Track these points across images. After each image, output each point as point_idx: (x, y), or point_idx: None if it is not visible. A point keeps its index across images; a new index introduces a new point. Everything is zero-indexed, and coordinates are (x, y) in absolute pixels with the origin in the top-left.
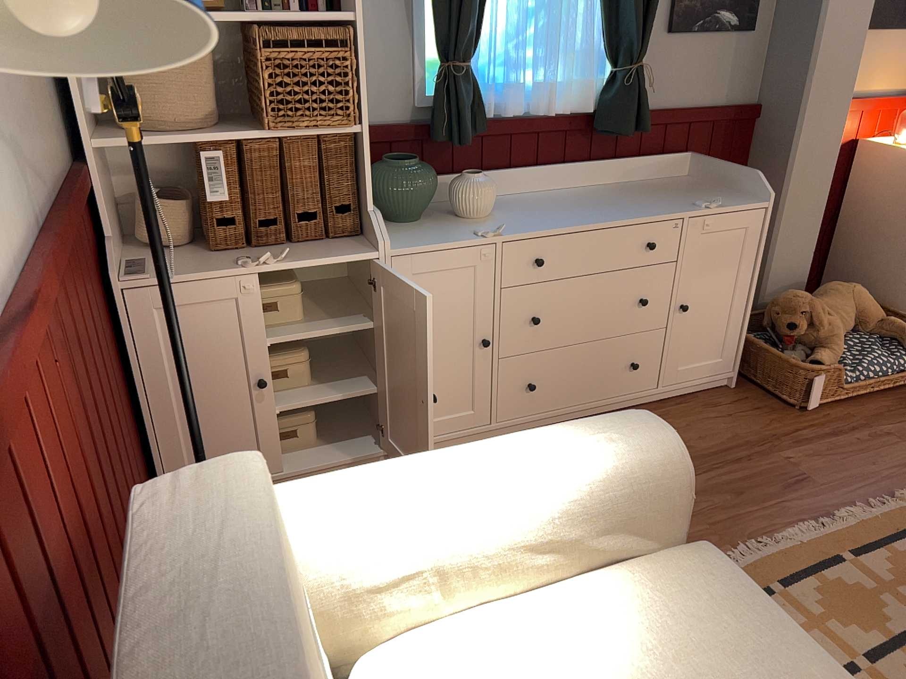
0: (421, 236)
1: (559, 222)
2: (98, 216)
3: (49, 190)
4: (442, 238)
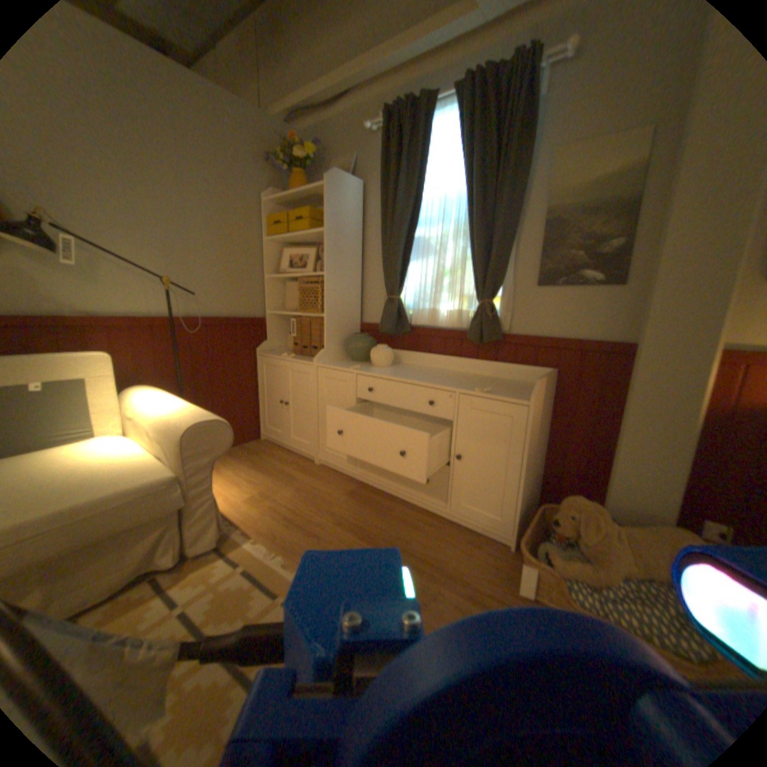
0: (340, 364)
1: (392, 374)
2: (267, 333)
3: (221, 314)
4: (341, 366)
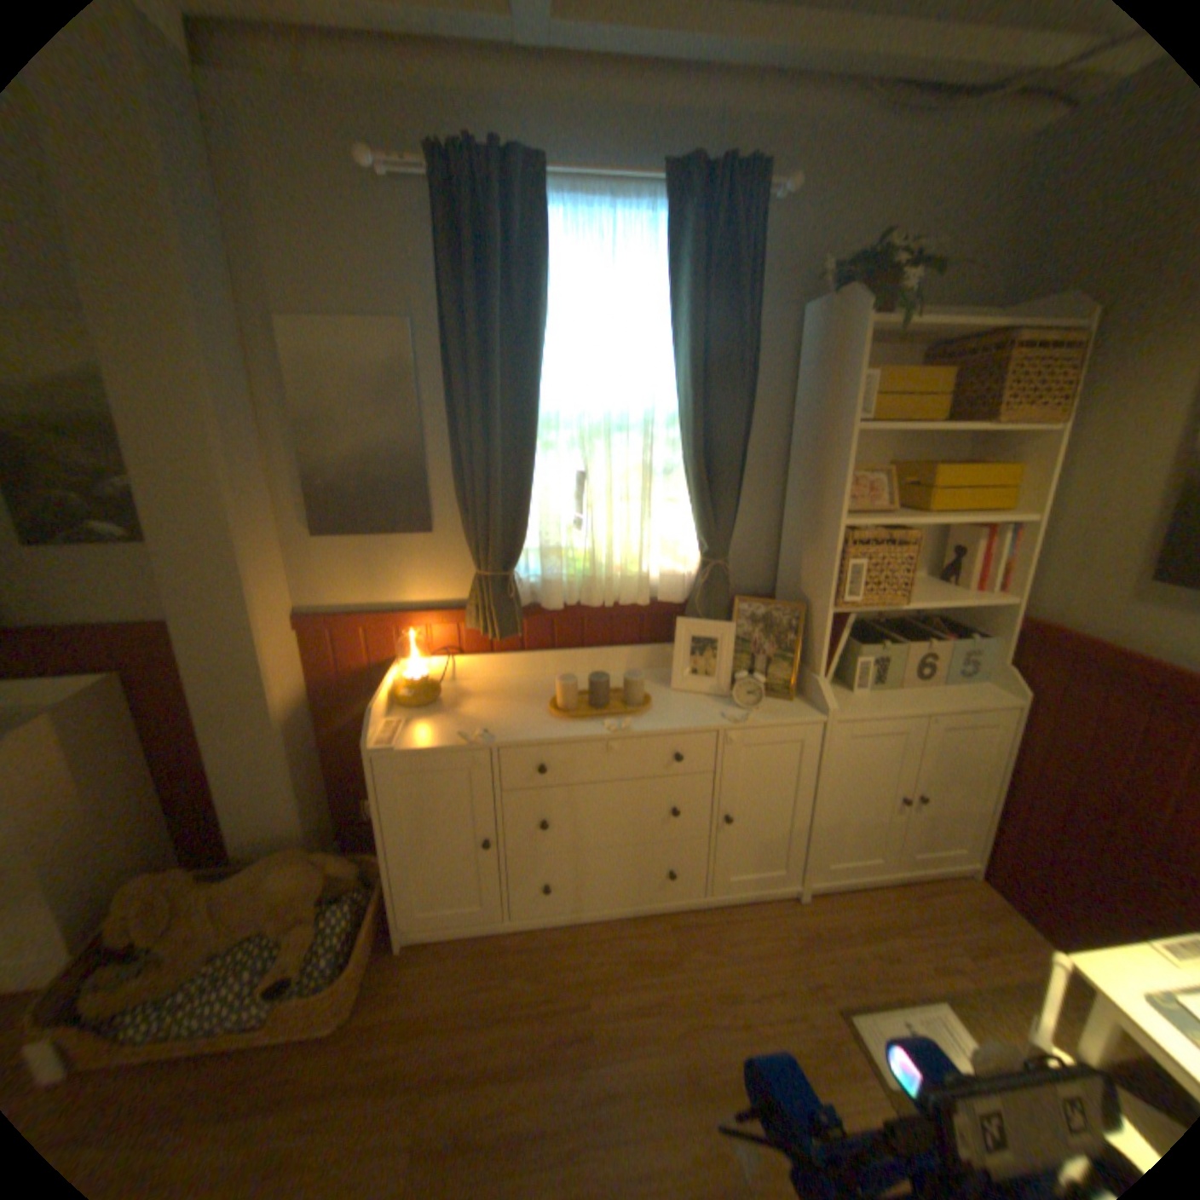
0: None
1: None
2: None
3: None
4: None
